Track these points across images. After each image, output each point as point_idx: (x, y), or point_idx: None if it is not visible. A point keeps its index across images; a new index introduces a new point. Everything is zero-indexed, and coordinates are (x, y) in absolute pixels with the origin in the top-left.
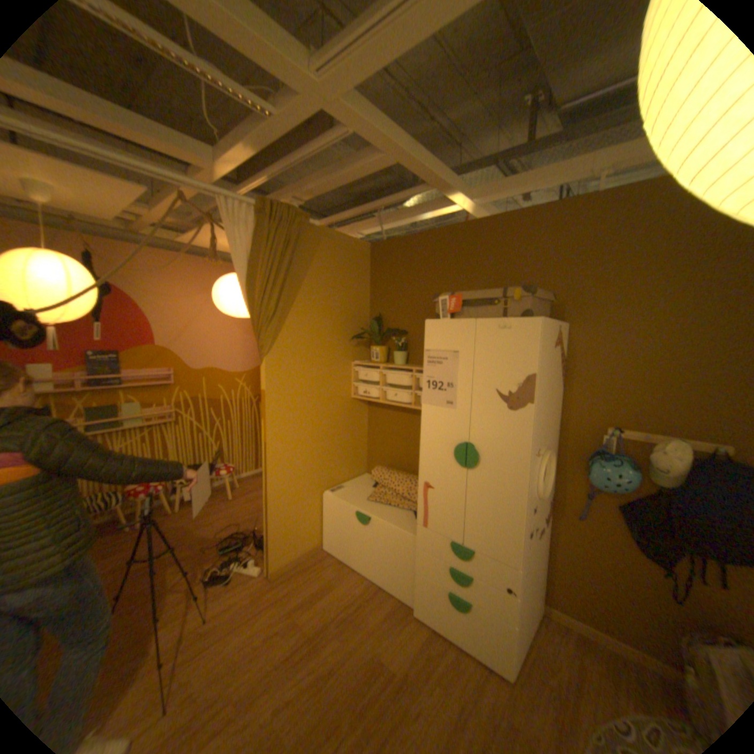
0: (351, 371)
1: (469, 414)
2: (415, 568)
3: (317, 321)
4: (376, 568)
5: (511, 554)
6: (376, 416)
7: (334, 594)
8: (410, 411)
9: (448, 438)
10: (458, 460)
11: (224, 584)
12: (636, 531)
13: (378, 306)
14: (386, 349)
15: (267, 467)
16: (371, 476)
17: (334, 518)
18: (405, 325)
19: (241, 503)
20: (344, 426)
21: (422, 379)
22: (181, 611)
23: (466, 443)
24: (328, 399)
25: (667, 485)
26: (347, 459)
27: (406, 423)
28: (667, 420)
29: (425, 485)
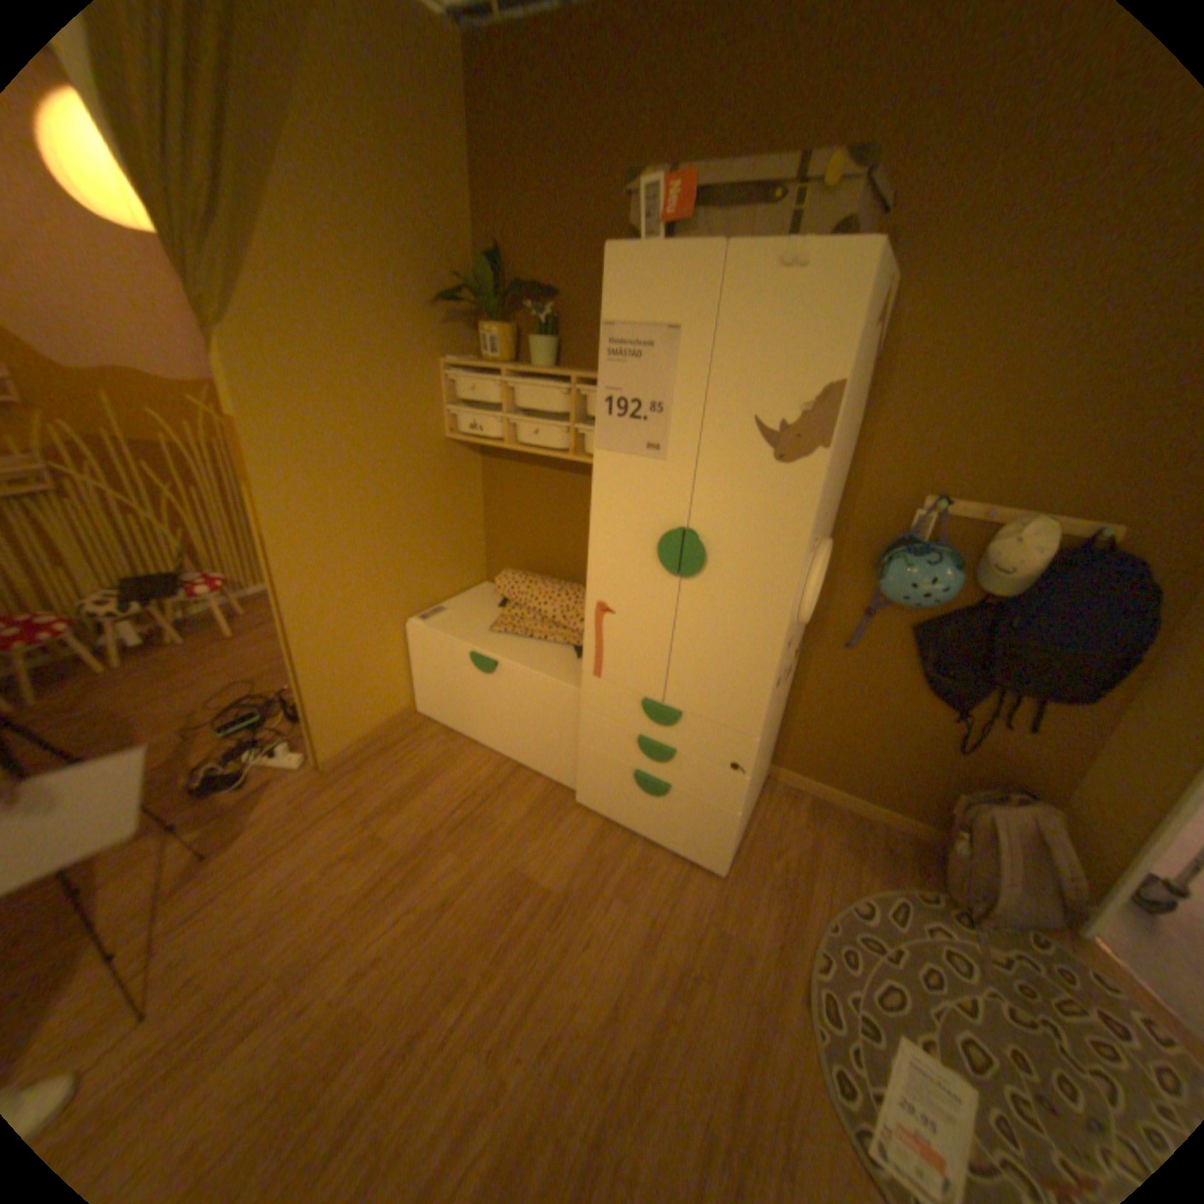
0: (441, 382)
1: (693, 471)
2: (579, 737)
3: (346, 246)
4: (512, 737)
5: (744, 715)
6: (500, 477)
7: (443, 782)
8: (566, 467)
9: (647, 520)
10: (666, 563)
11: (237, 786)
12: (931, 662)
13: (492, 224)
14: (513, 332)
15: (278, 584)
16: (496, 587)
17: (433, 663)
18: (555, 274)
19: (255, 642)
20: (437, 496)
21: (592, 399)
22: (153, 842)
23: (683, 530)
24: (396, 441)
25: (998, 590)
26: (449, 559)
27: (558, 489)
28: (1031, 480)
29: (597, 605)
